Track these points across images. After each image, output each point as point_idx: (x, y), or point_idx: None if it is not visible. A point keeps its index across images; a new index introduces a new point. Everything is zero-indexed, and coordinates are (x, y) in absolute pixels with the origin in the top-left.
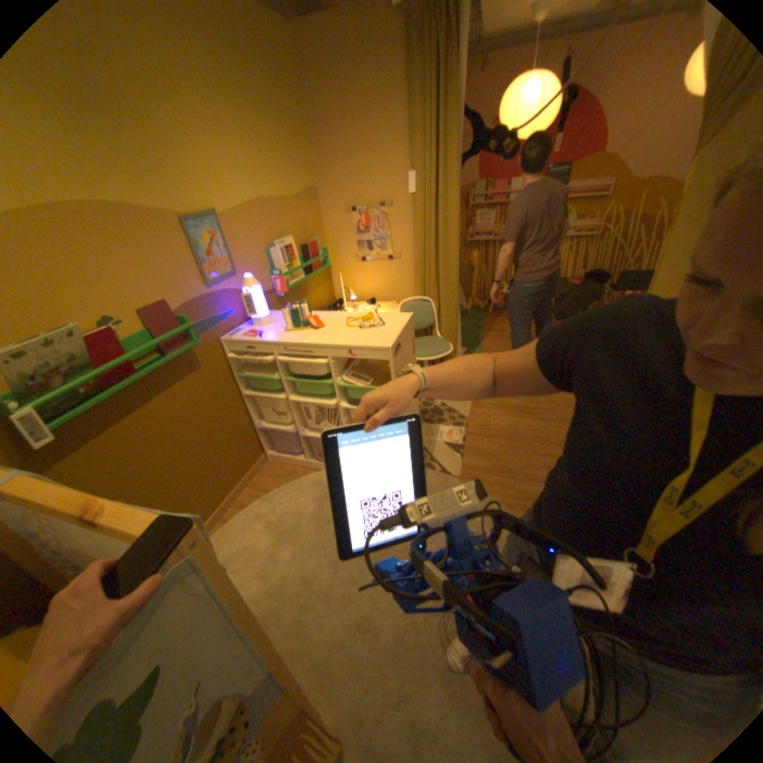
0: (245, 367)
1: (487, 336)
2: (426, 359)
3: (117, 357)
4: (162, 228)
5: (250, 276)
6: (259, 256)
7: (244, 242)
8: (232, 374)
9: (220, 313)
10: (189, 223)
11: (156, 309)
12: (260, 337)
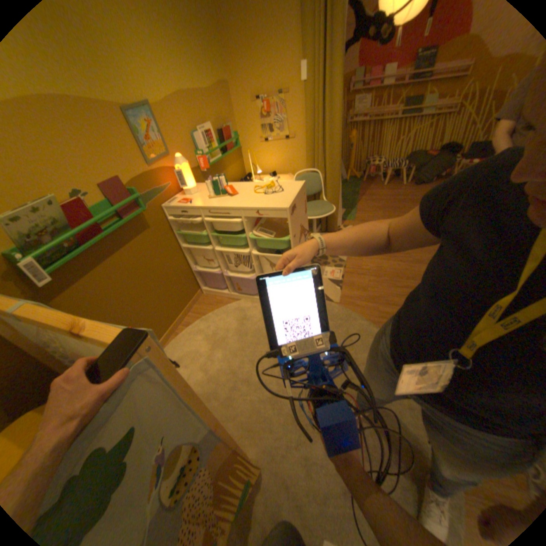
0: (181, 226)
1: (361, 199)
2: (315, 217)
3: (87, 220)
4: (108, 117)
5: (180, 155)
6: (185, 139)
7: (173, 128)
8: (173, 232)
9: (159, 185)
10: (128, 112)
11: (111, 183)
12: (190, 203)
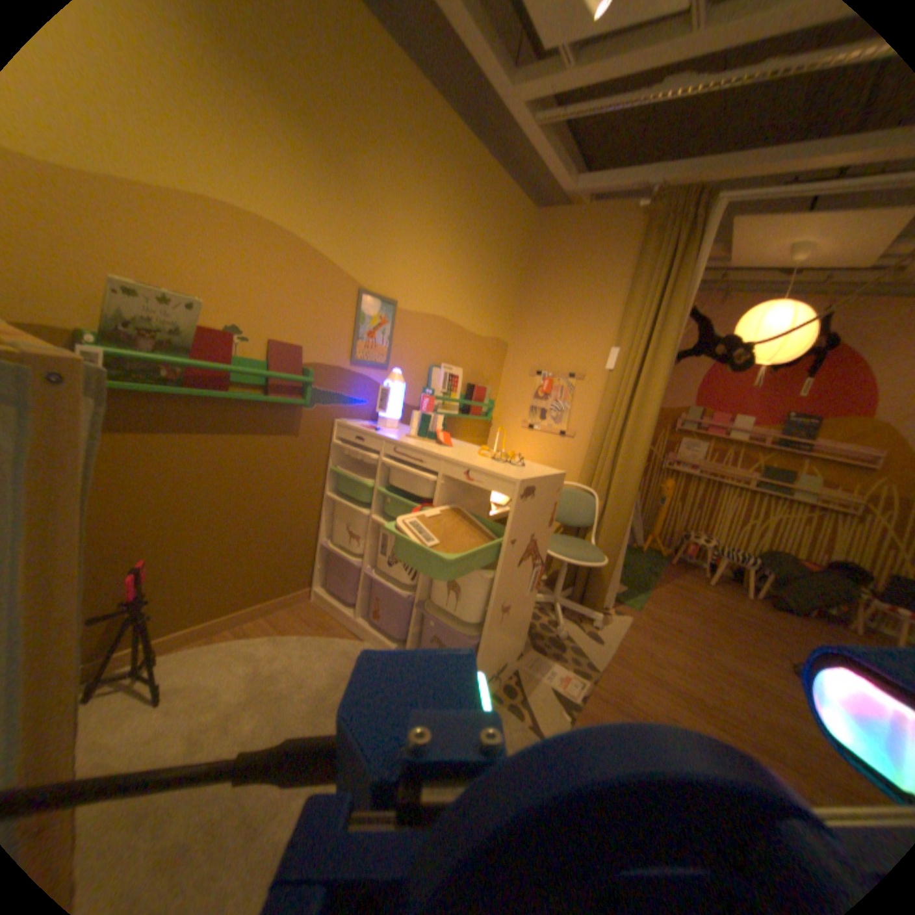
0: (345, 467)
1: (662, 588)
2: (567, 561)
3: (222, 367)
4: (339, 291)
5: (400, 374)
6: (420, 370)
7: (411, 348)
8: (328, 468)
9: (350, 397)
10: (367, 301)
11: (289, 351)
12: (376, 432)
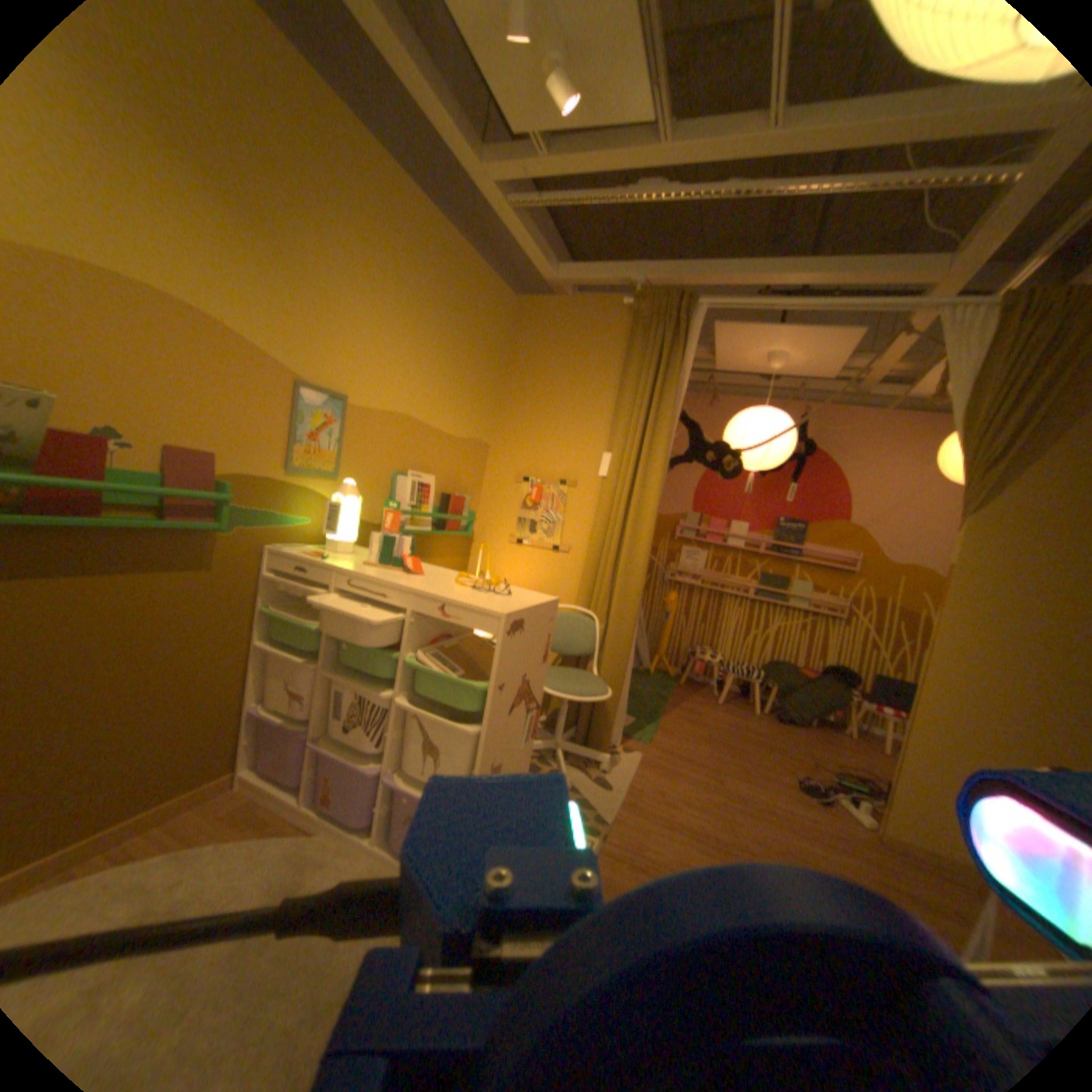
0: (281, 606)
1: (671, 714)
2: (567, 698)
3: (89, 484)
4: (268, 382)
5: (354, 485)
6: (381, 478)
7: (369, 453)
8: (256, 609)
9: (287, 516)
10: (307, 395)
11: (196, 460)
12: (324, 560)
